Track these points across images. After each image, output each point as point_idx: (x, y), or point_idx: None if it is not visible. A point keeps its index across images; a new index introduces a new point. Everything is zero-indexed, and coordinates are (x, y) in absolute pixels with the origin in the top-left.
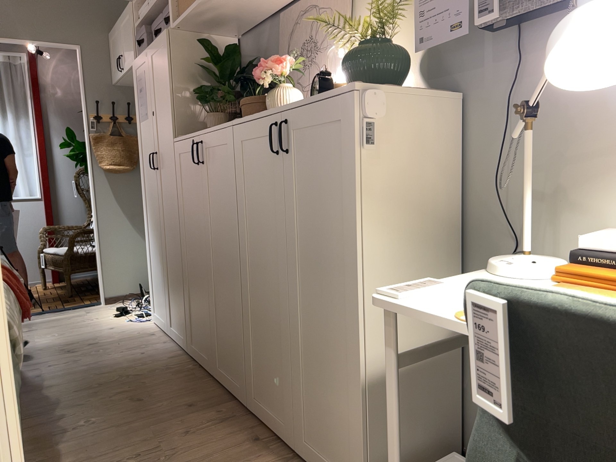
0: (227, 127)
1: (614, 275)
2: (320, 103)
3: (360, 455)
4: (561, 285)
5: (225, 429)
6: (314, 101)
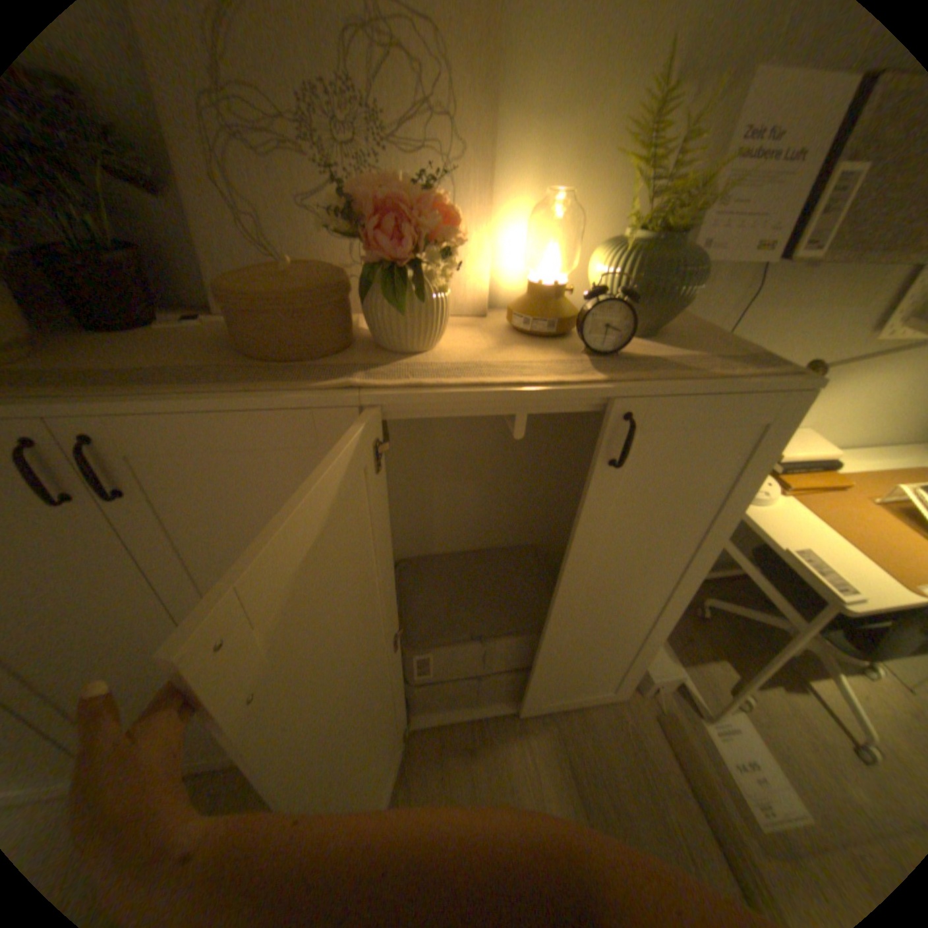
0: (321, 403)
1: (812, 477)
2: (740, 392)
3: (640, 674)
4: (796, 496)
5: (422, 783)
6: (727, 388)
